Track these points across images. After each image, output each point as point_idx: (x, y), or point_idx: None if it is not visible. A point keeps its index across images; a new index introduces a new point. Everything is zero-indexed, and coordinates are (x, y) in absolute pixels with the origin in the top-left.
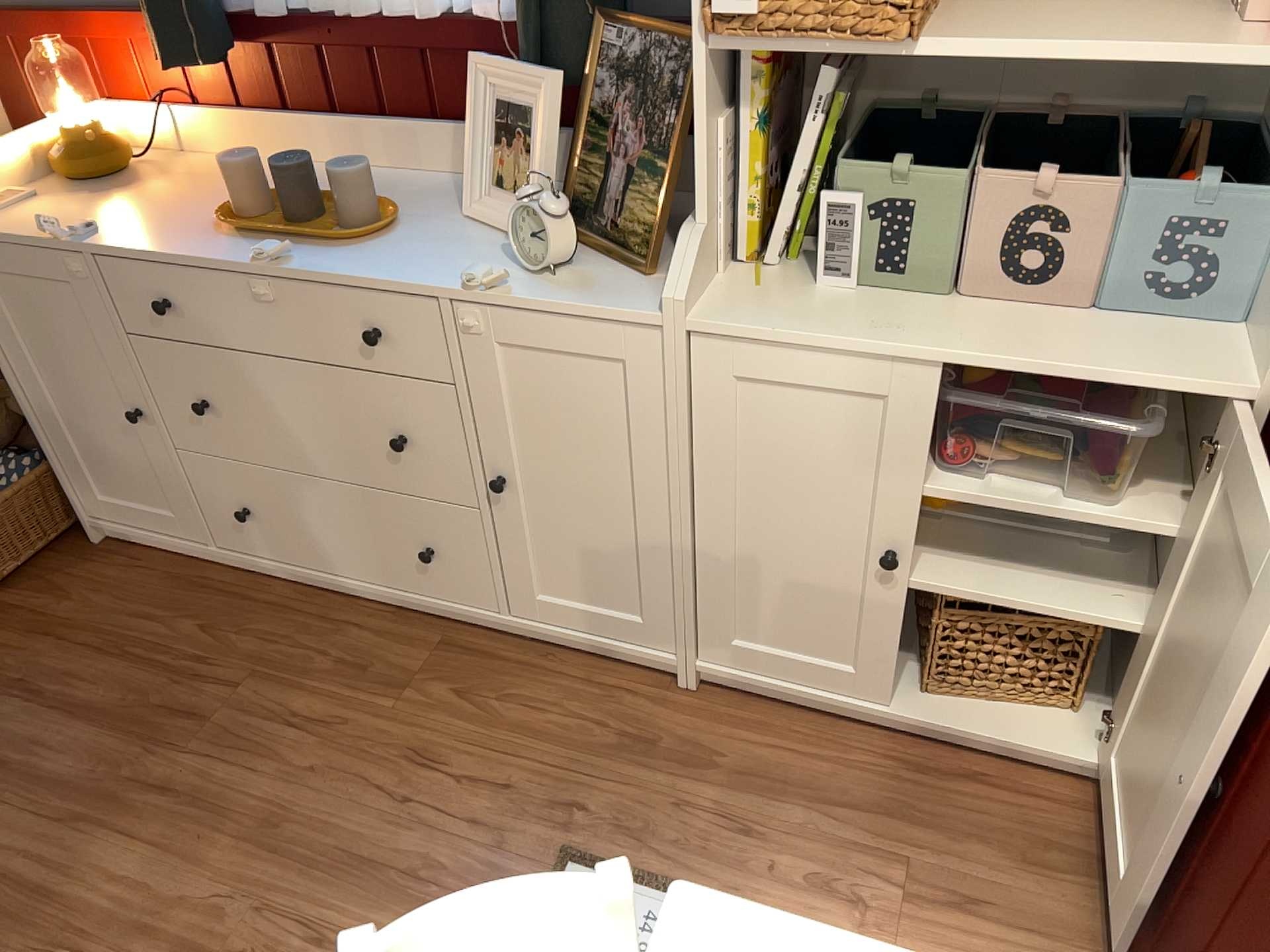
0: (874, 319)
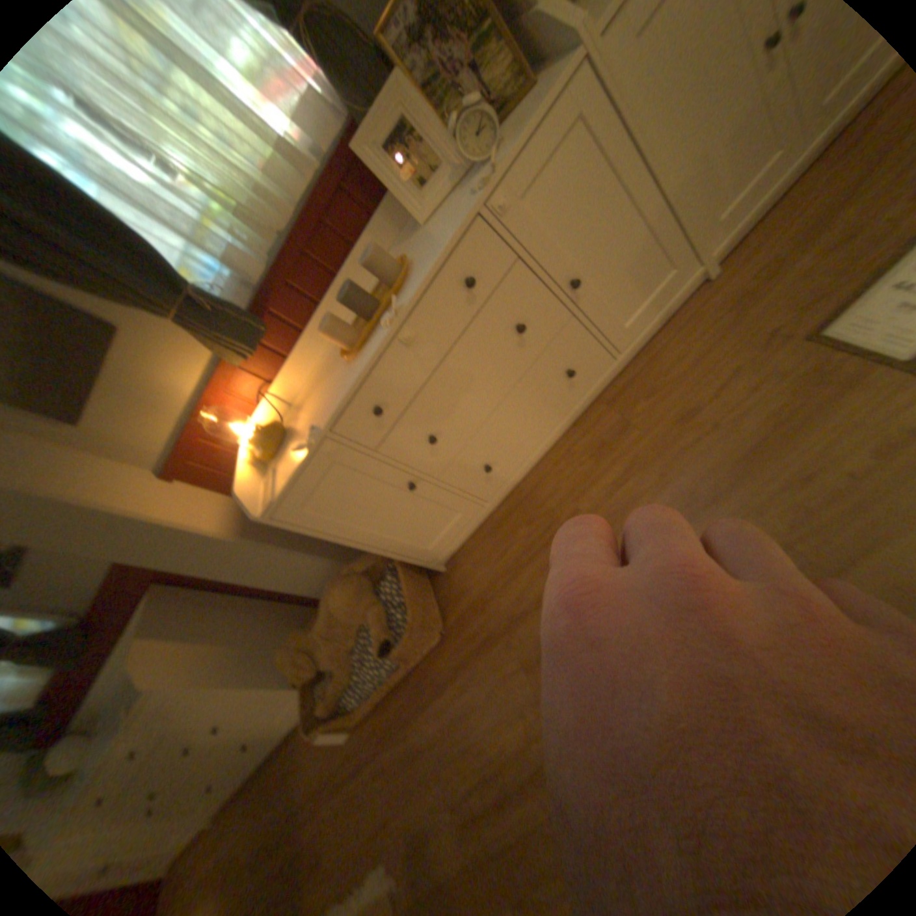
0: None
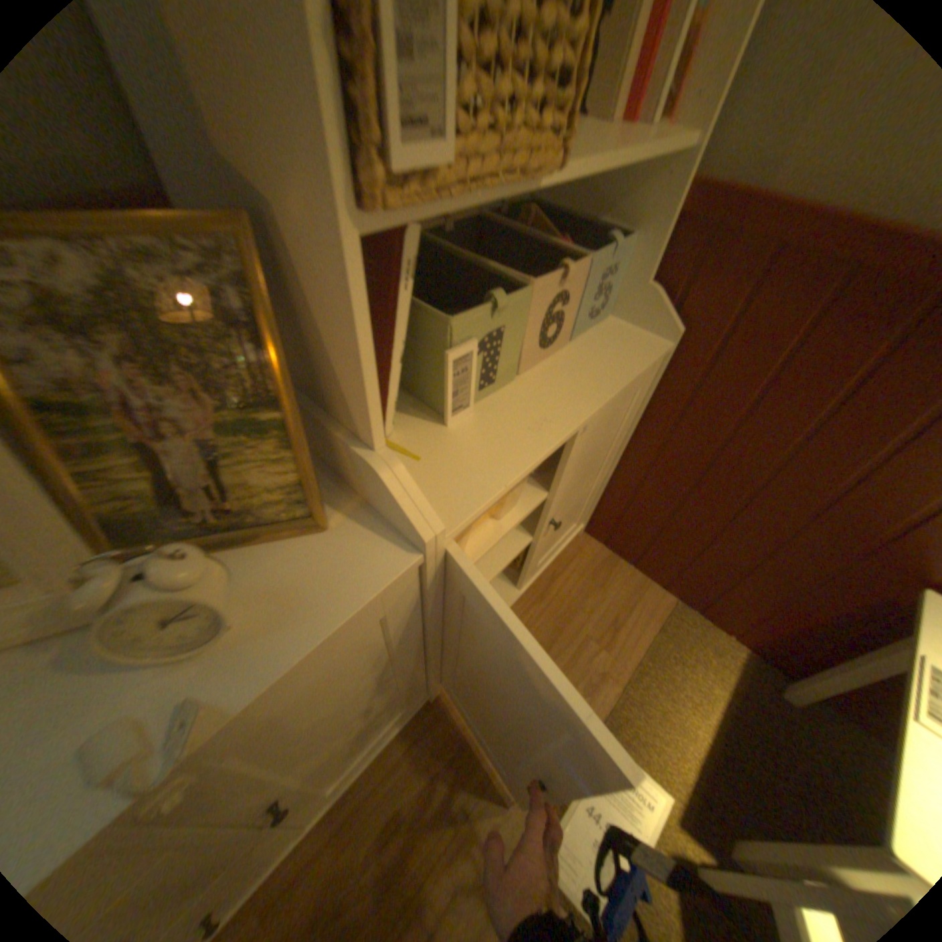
0: (520, 419)
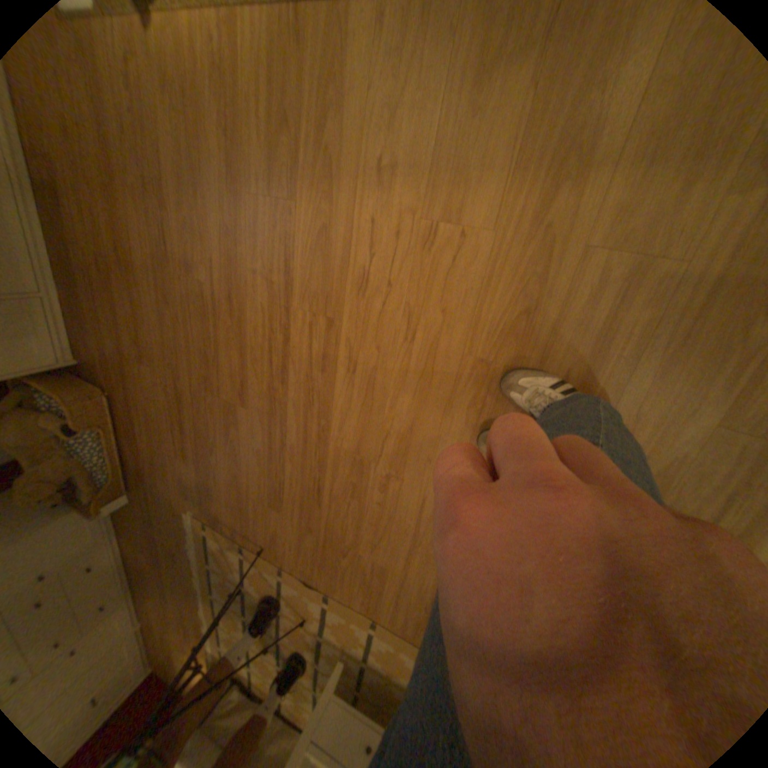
0: None
